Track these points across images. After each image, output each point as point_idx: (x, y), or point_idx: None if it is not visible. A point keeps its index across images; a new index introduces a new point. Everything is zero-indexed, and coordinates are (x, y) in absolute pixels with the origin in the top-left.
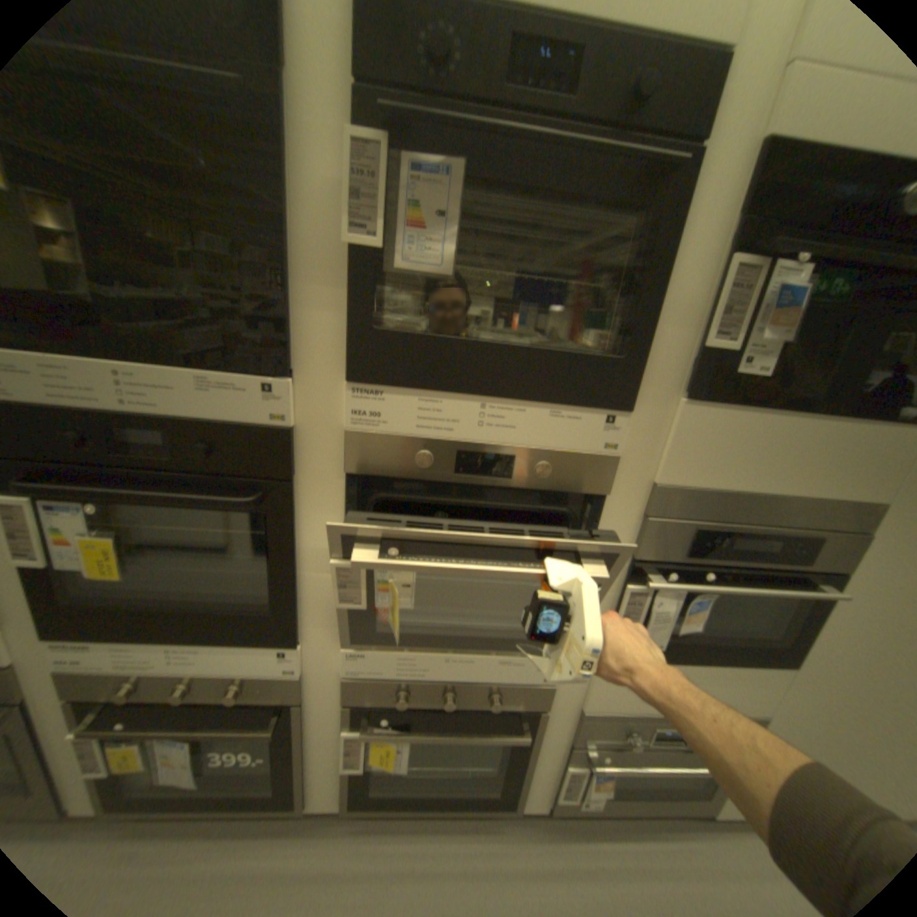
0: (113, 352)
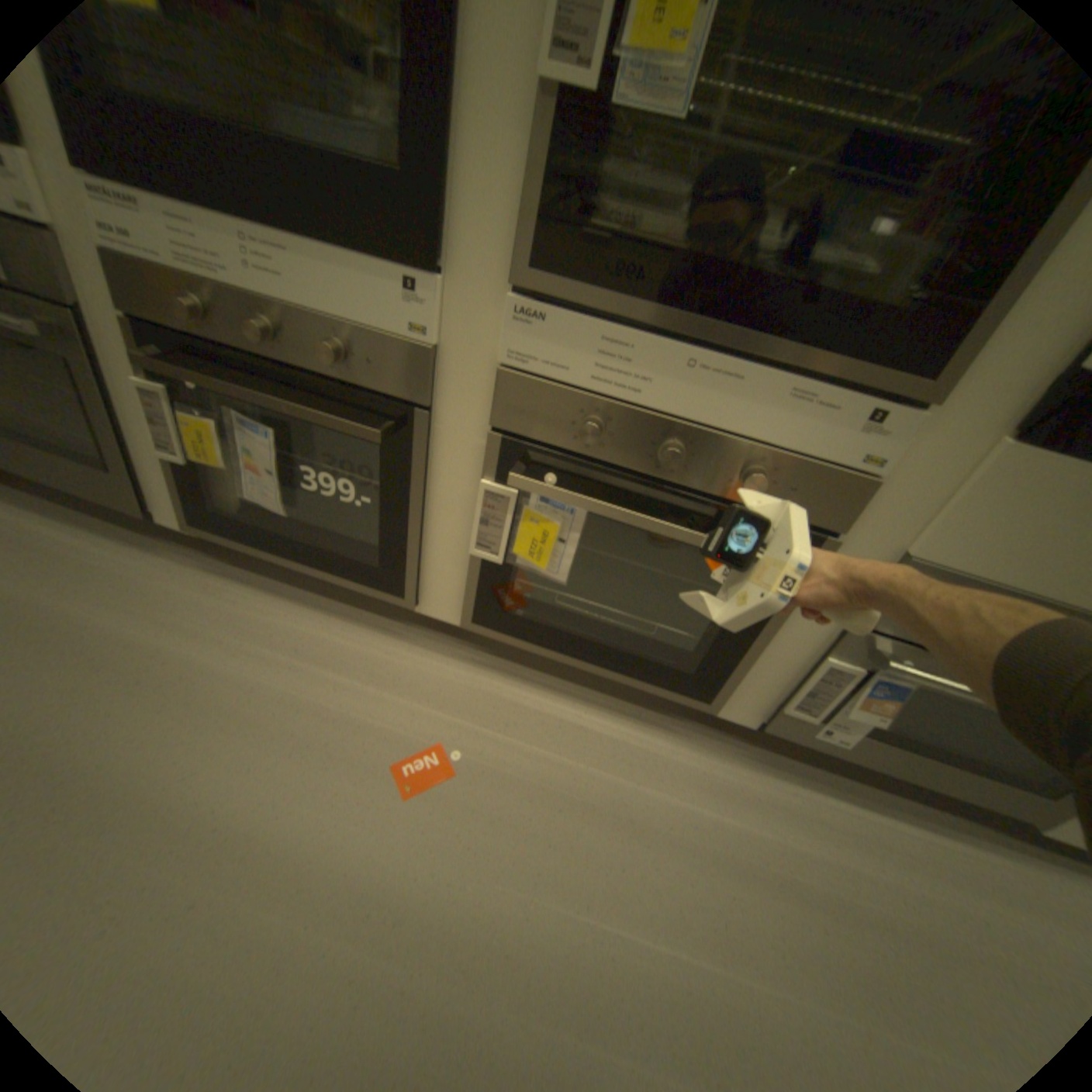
0: None
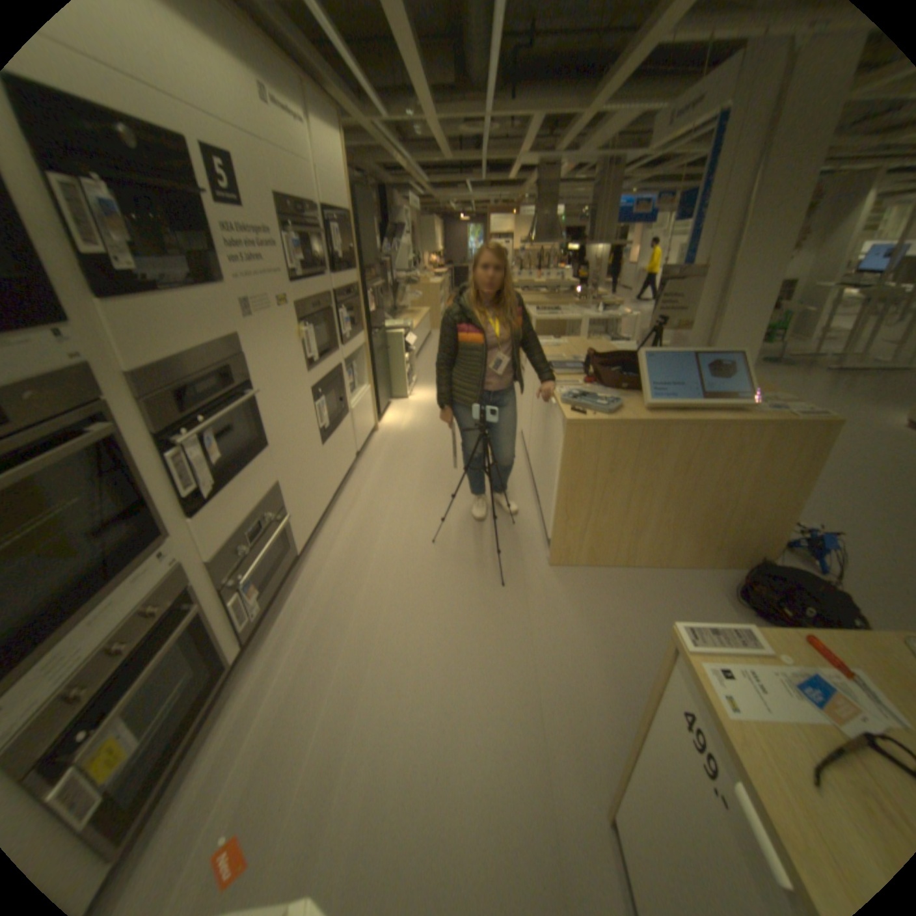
0: None
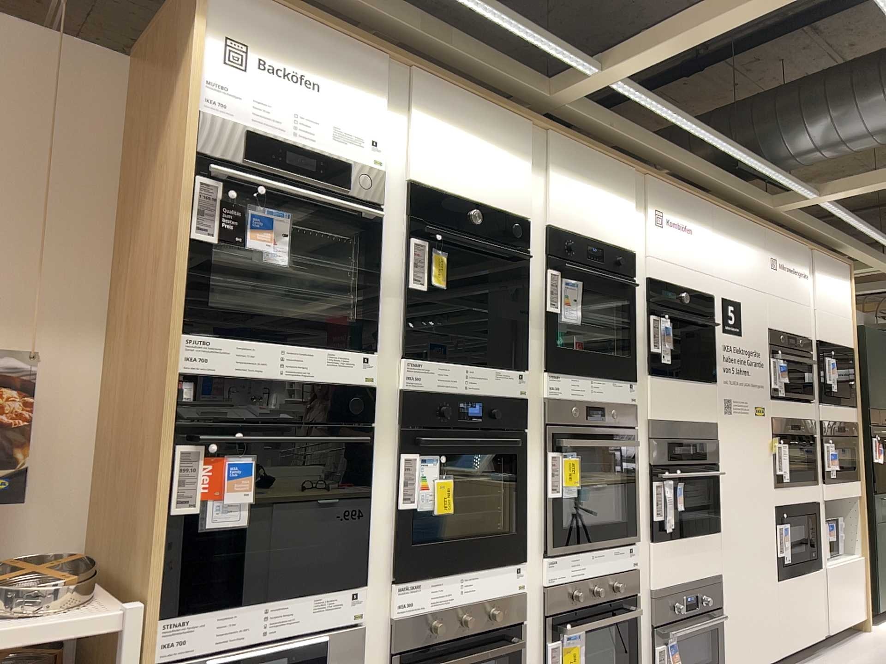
0: (464, 361)
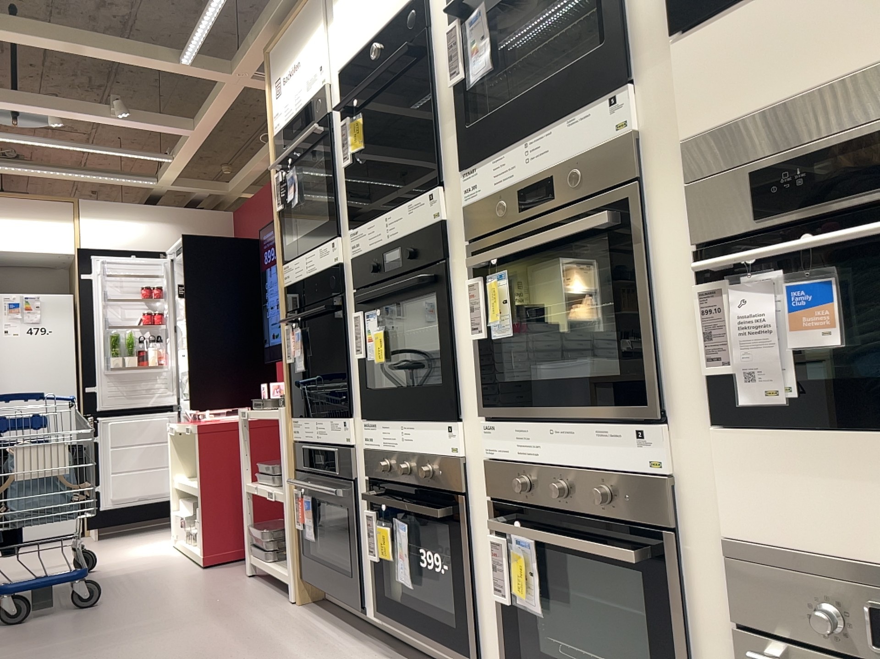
0: (386, 209)
